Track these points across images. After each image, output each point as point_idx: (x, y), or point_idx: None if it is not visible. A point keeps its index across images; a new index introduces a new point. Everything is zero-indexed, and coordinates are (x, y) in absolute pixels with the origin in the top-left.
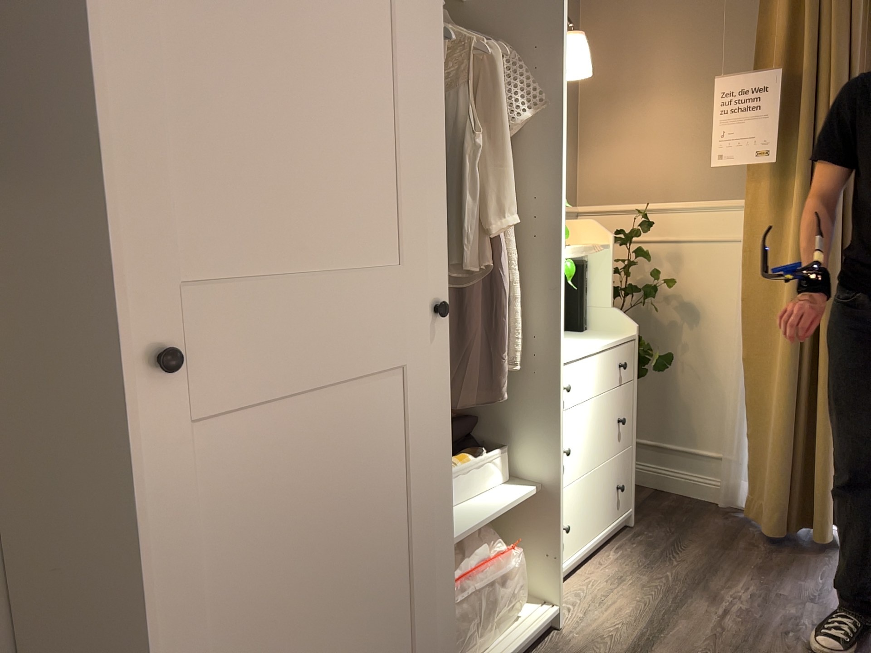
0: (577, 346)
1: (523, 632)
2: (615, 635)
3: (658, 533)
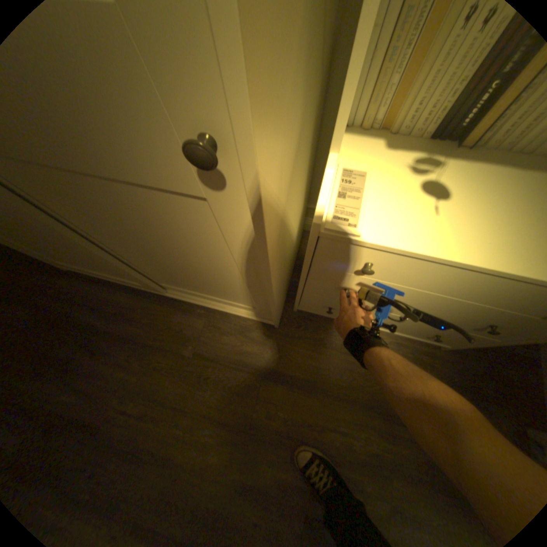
0: (505, 238)
1: (238, 311)
2: (282, 360)
3: (442, 372)
